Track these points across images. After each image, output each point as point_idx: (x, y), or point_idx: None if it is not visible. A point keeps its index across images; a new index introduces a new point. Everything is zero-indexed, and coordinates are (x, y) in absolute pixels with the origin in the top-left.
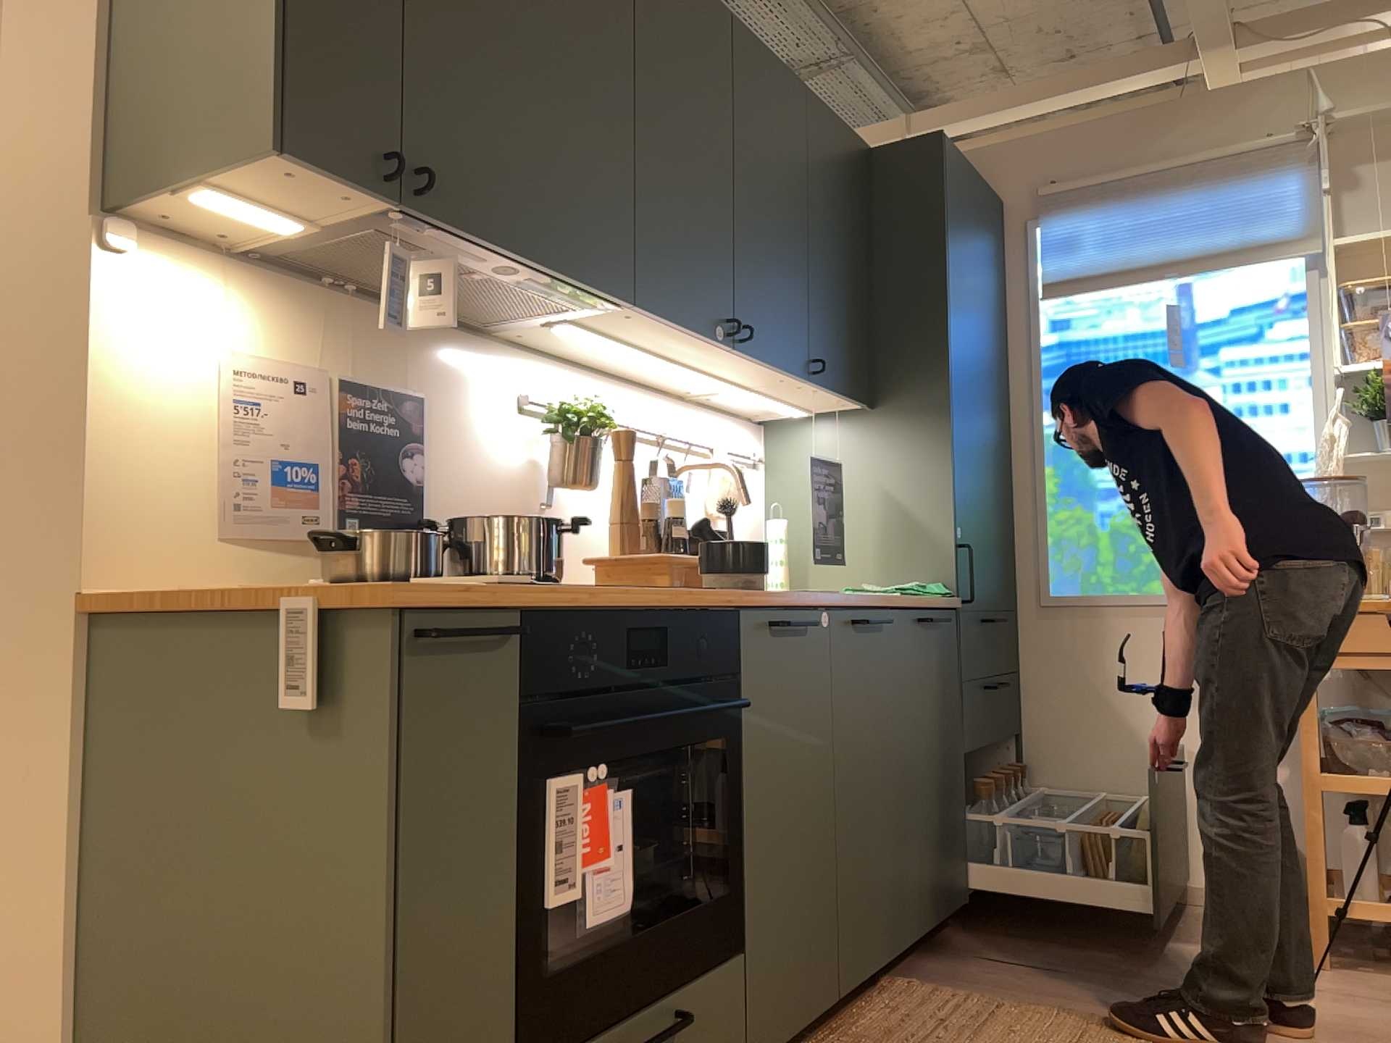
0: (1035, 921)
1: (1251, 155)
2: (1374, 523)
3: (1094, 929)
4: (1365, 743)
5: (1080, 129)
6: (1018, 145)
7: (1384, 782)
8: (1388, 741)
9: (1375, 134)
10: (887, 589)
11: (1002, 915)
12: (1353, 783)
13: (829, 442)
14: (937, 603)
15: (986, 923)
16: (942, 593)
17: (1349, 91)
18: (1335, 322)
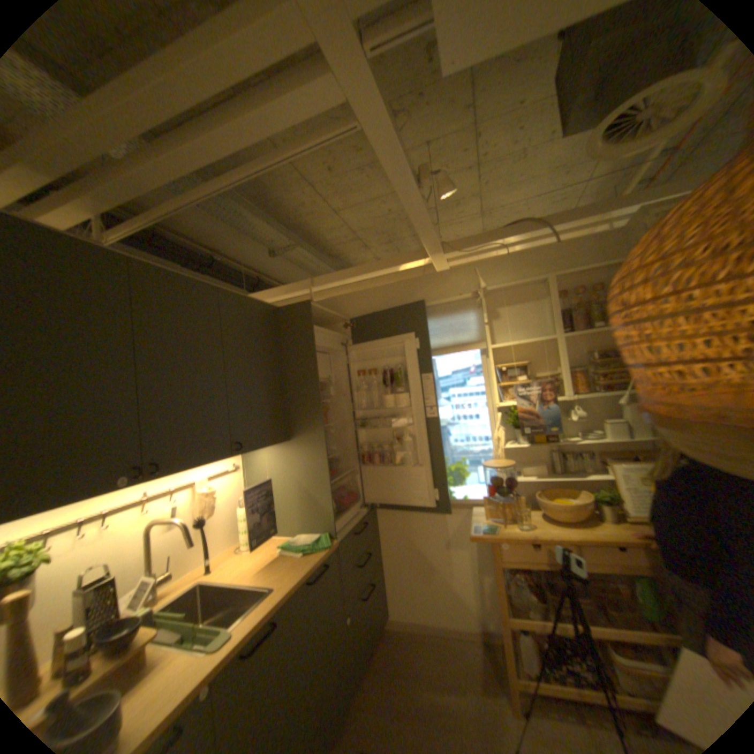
0: (388, 684)
1: (455, 302)
2: (519, 475)
3: (414, 687)
4: (526, 598)
5: (383, 287)
6: (358, 293)
7: (537, 626)
8: (536, 595)
9: (505, 294)
10: (297, 546)
11: (373, 678)
12: (523, 627)
13: (270, 457)
14: (320, 558)
15: (364, 692)
16: (324, 548)
17: (493, 274)
18: (495, 379)
